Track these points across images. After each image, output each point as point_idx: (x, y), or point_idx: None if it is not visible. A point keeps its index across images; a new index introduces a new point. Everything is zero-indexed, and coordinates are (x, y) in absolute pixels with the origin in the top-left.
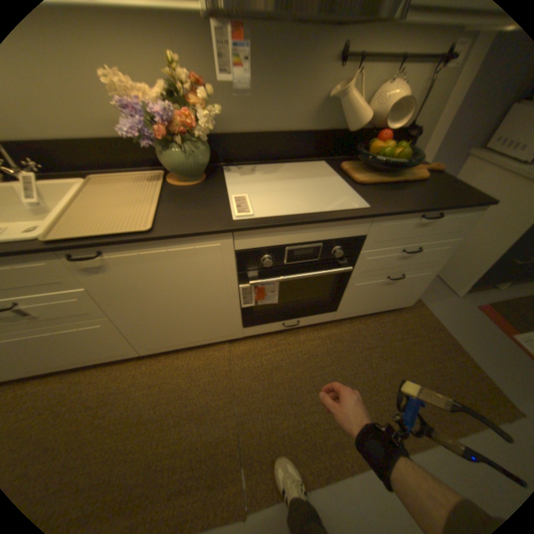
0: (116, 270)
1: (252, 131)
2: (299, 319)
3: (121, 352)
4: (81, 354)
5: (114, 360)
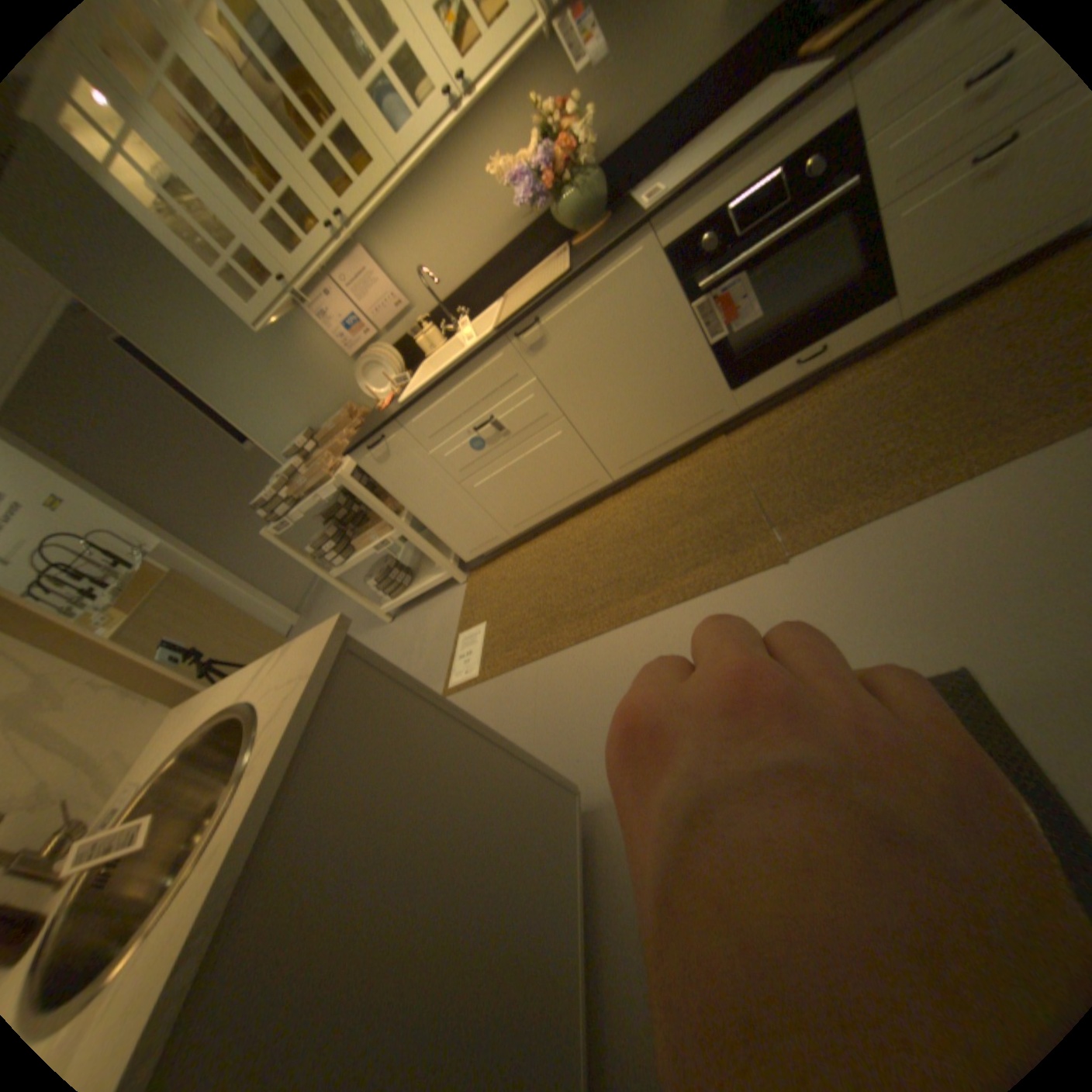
0: (555, 338)
1: (648, 118)
2: (827, 341)
3: (593, 477)
4: (555, 488)
5: (589, 495)
